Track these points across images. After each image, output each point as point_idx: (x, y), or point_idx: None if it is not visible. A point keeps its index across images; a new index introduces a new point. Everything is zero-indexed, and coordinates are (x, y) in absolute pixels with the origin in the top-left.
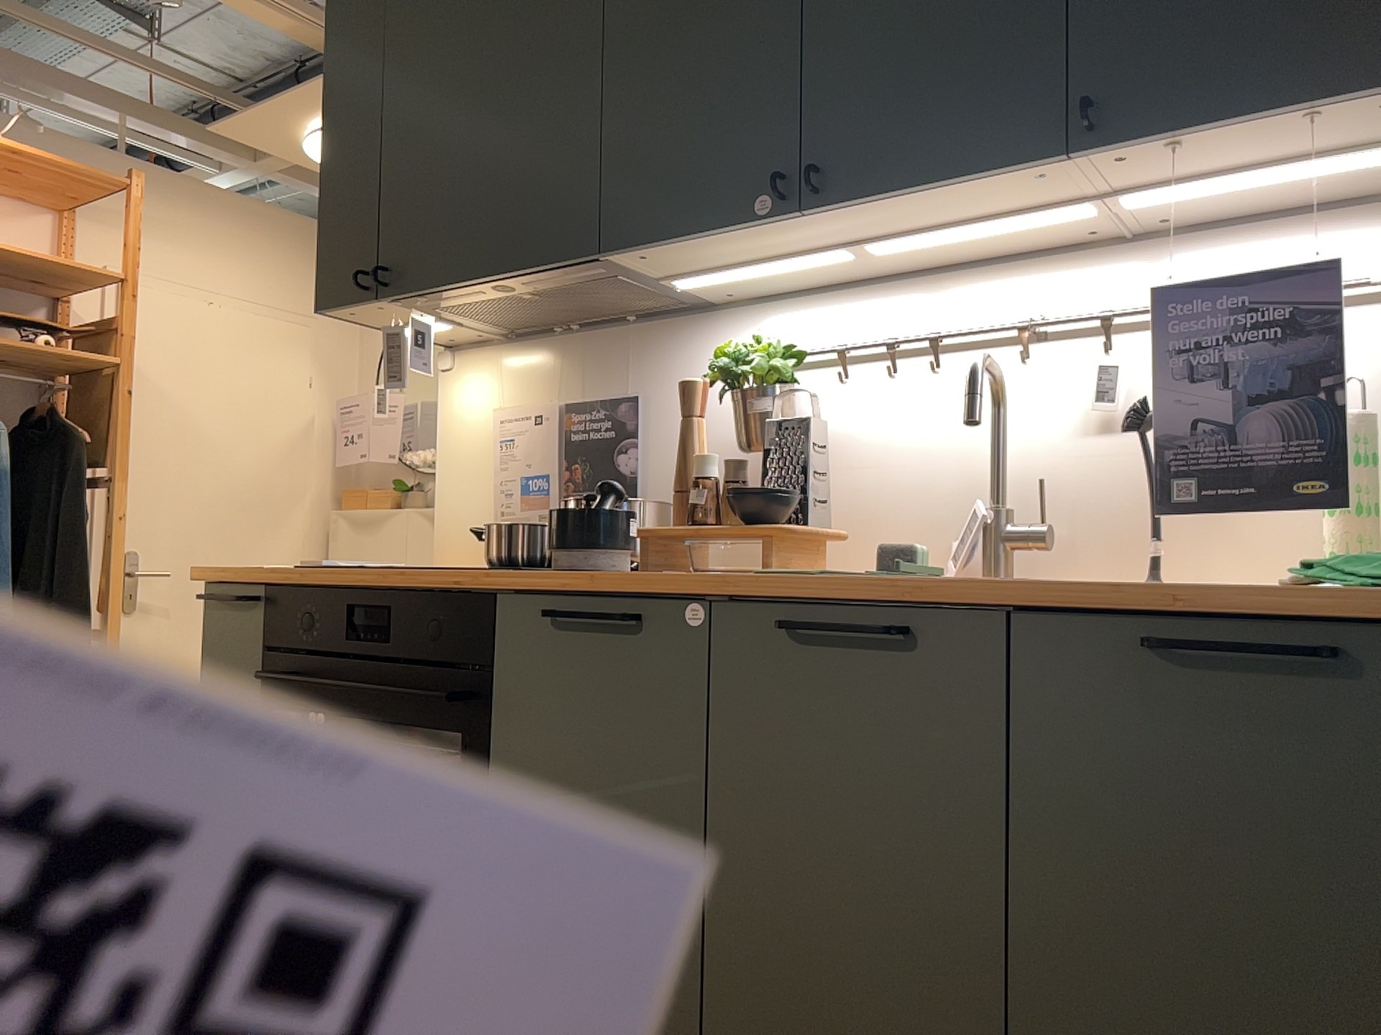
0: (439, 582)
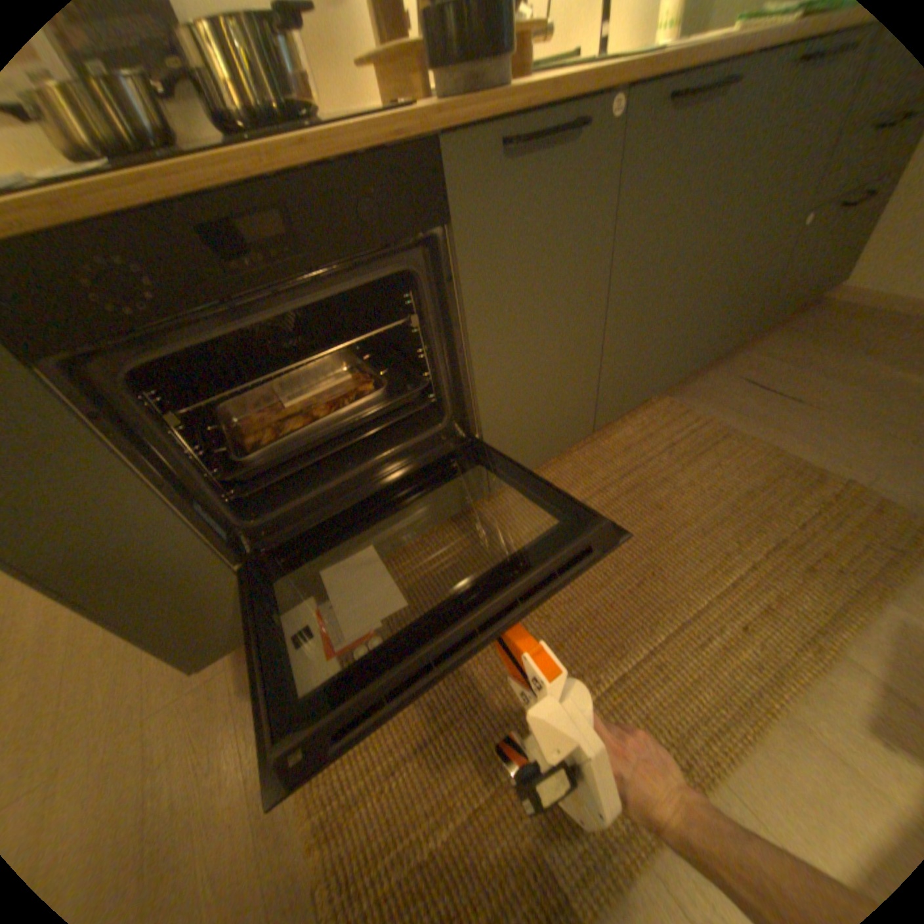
0: (344, 141)
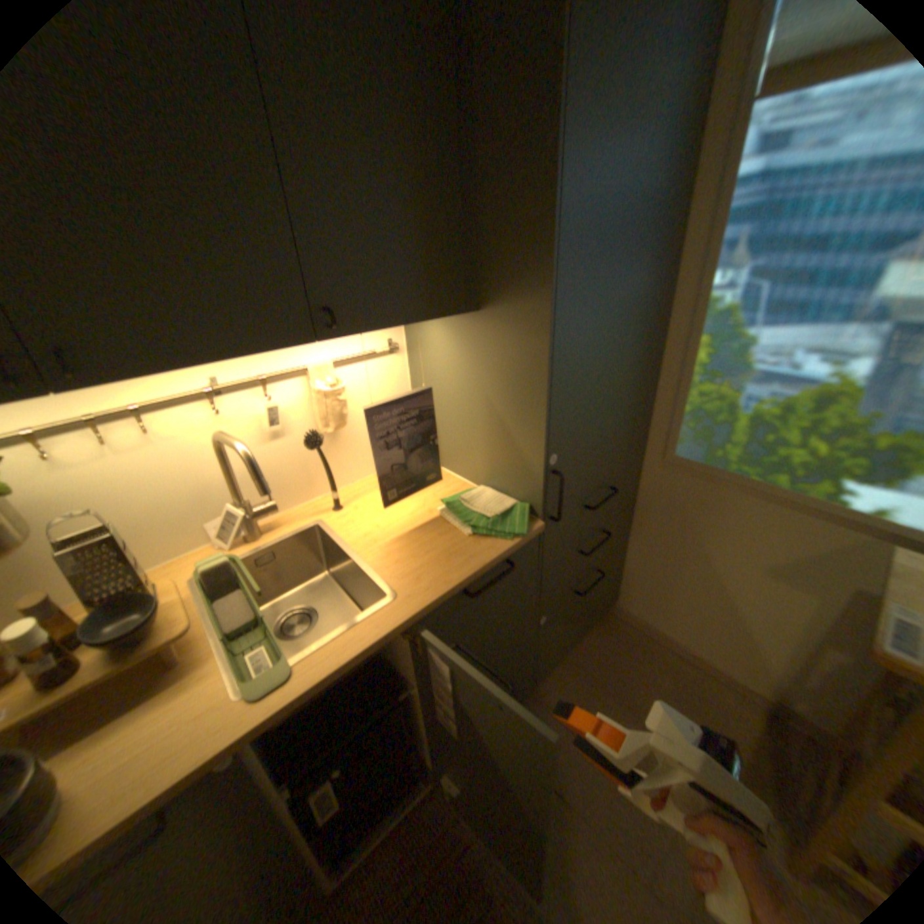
0: None
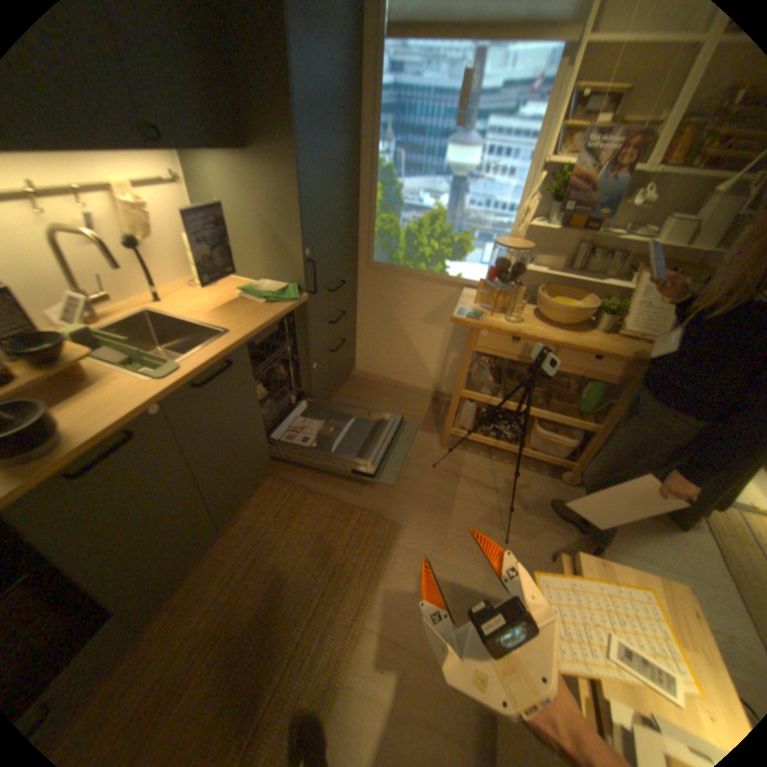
0: None
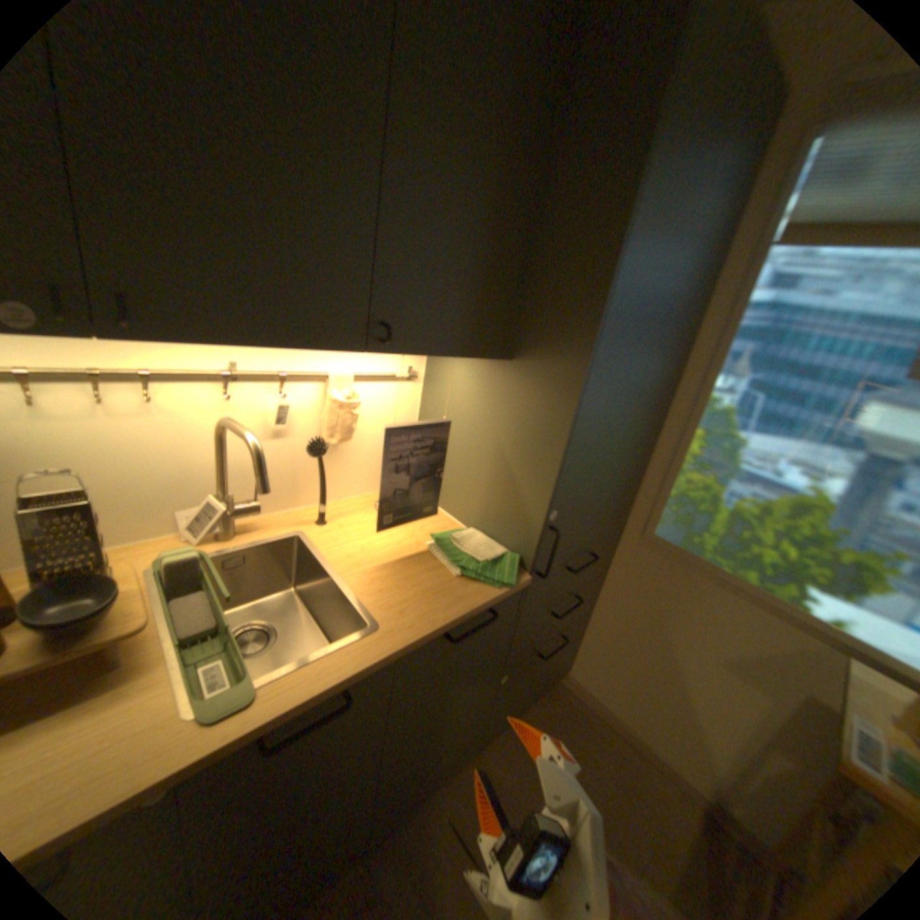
0: None
